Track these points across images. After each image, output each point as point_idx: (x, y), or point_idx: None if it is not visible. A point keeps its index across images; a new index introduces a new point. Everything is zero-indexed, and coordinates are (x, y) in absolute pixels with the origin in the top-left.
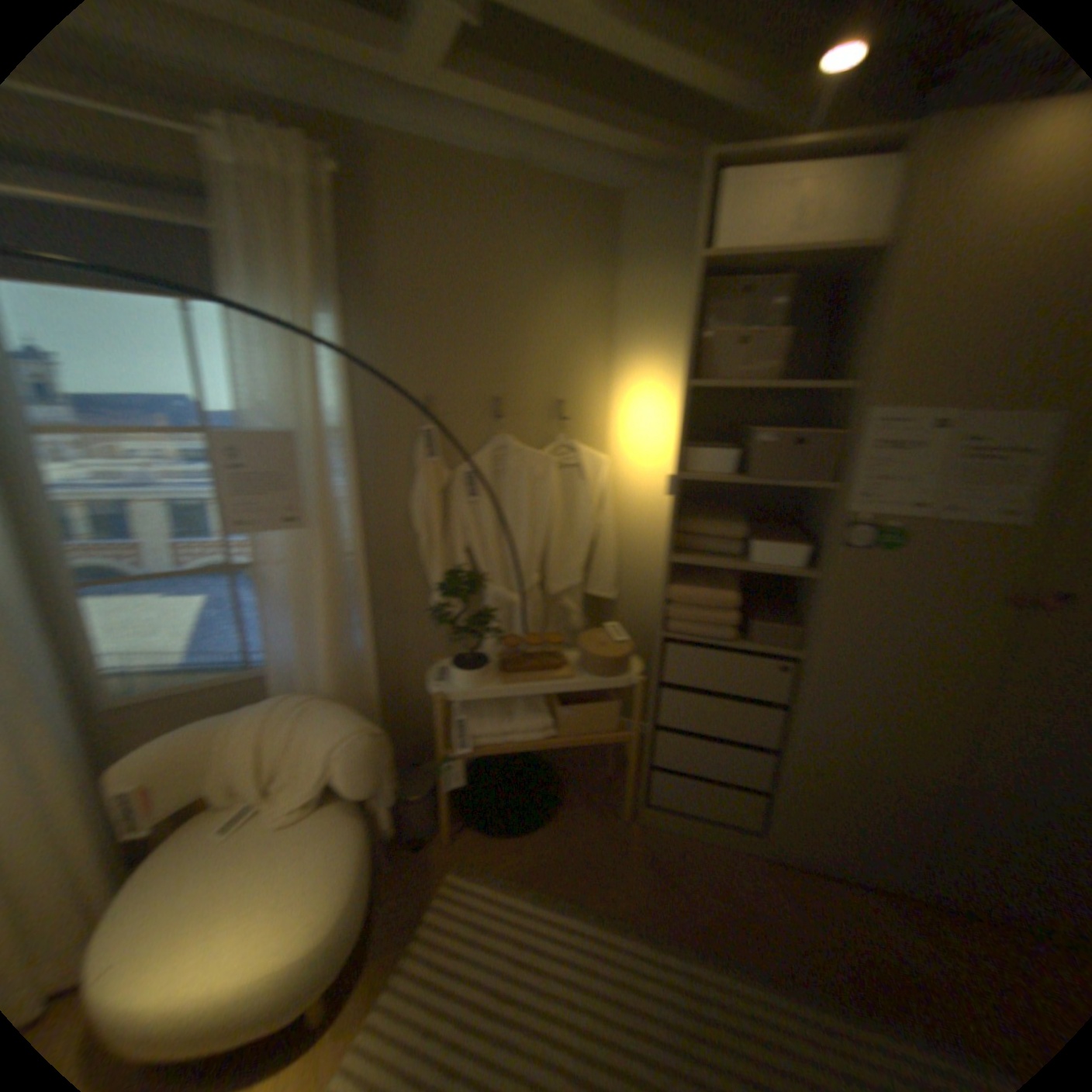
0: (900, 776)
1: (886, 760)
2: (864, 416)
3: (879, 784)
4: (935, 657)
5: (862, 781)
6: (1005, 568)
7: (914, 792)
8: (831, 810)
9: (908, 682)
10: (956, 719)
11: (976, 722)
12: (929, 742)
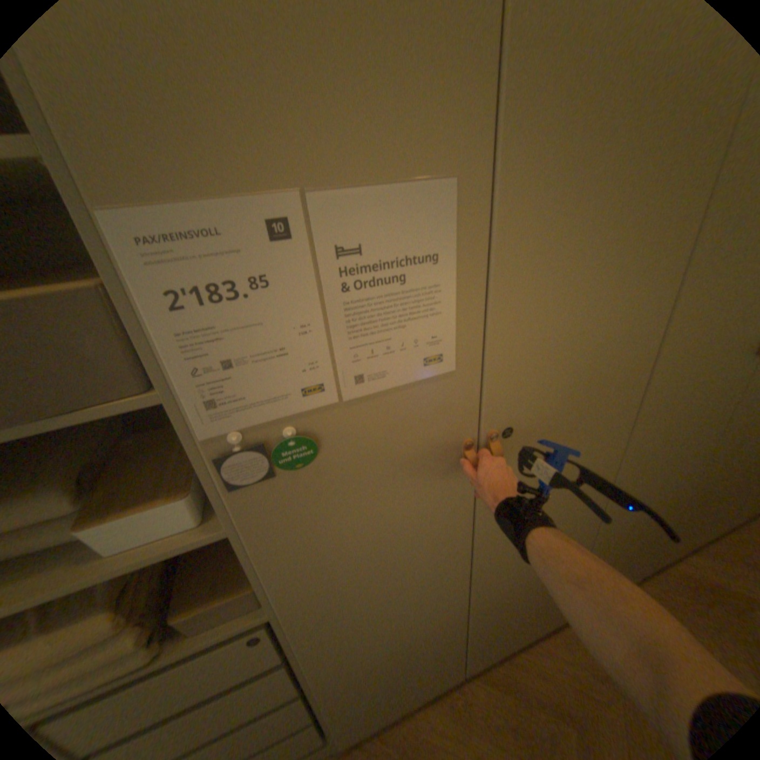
0: (418, 641)
1: (402, 641)
2: (103, 239)
3: (404, 657)
4: (410, 545)
5: (389, 665)
6: (447, 428)
7: (433, 642)
8: (372, 699)
9: (393, 579)
10: (447, 578)
11: (463, 570)
12: (432, 606)
